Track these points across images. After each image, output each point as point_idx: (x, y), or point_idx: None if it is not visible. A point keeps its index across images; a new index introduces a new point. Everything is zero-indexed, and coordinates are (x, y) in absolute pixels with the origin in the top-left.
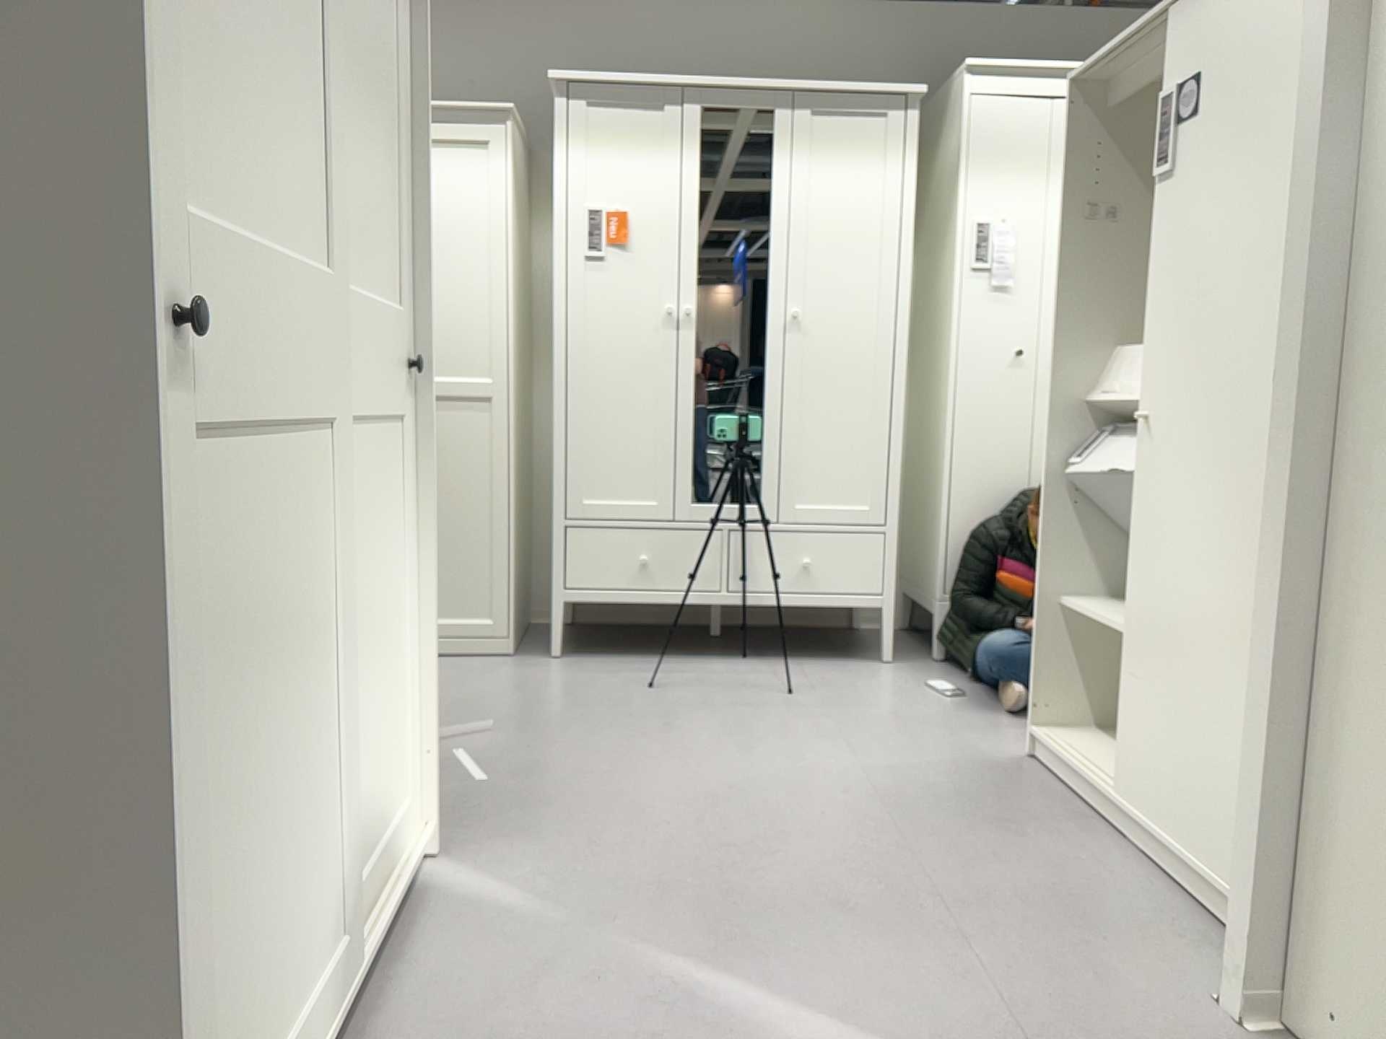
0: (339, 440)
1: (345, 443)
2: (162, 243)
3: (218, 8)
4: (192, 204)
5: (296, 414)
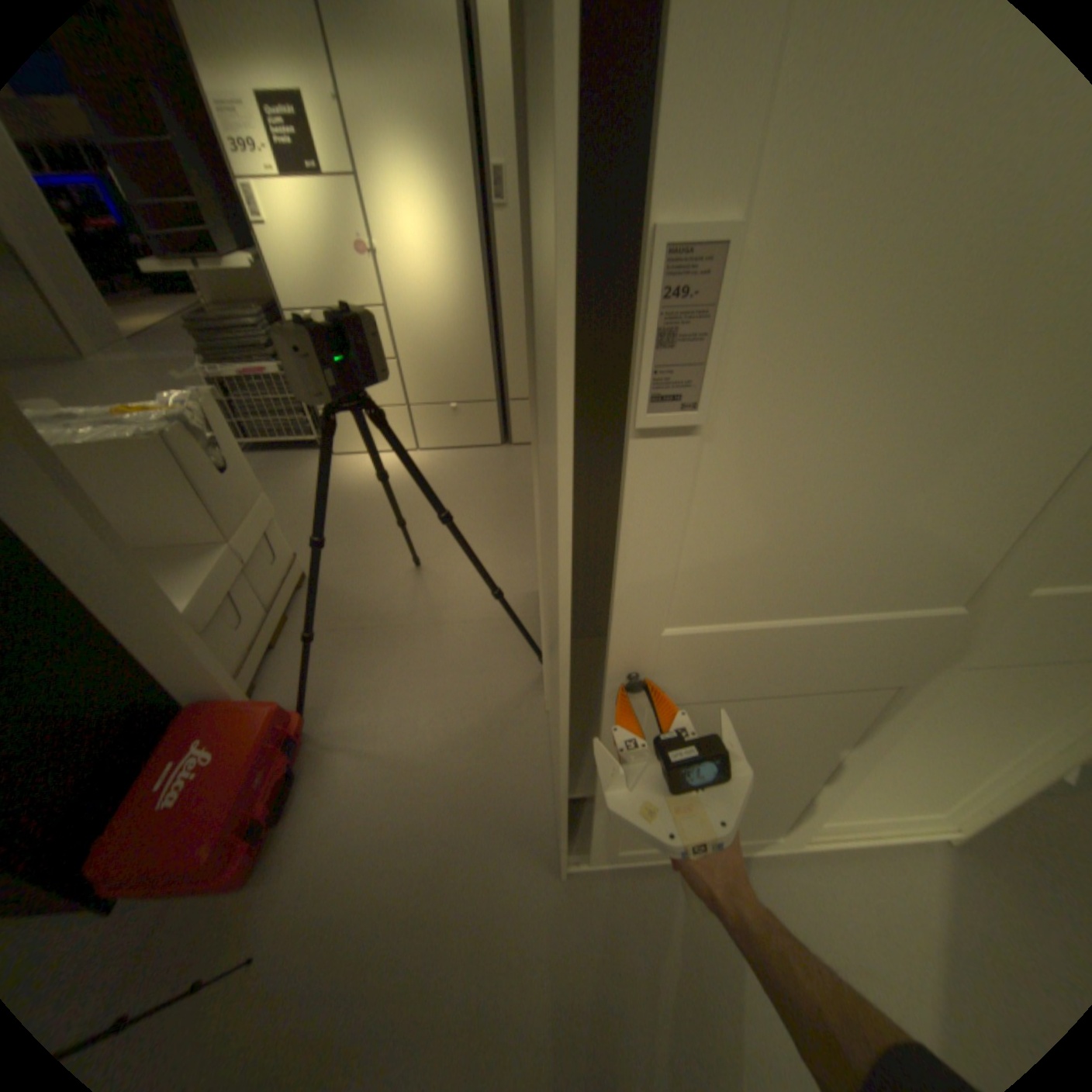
0: (954, 676)
1: (968, 677)
2: (619, 650)
3: (773, 499)
4: (678, 621)
5: (815, 690)
